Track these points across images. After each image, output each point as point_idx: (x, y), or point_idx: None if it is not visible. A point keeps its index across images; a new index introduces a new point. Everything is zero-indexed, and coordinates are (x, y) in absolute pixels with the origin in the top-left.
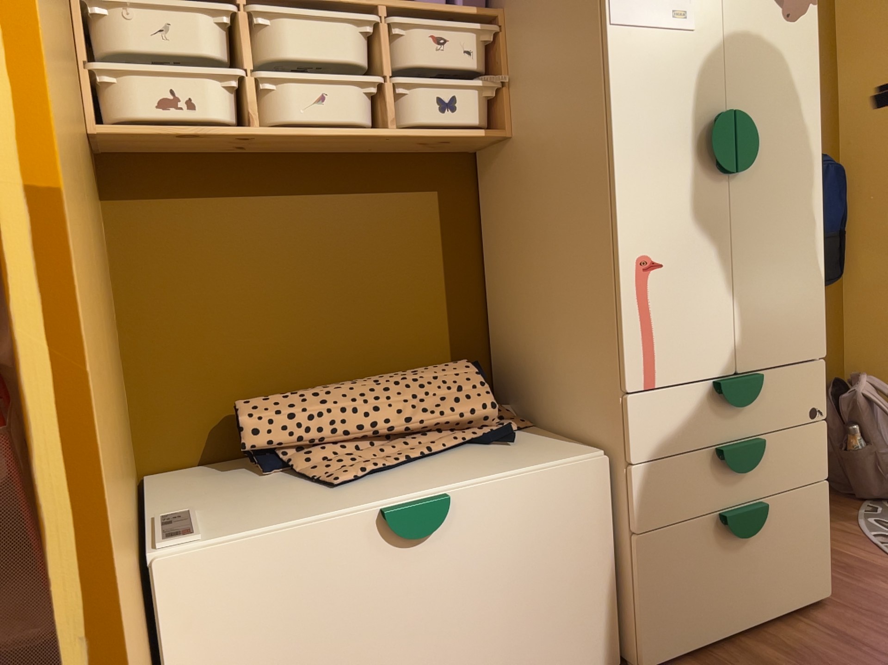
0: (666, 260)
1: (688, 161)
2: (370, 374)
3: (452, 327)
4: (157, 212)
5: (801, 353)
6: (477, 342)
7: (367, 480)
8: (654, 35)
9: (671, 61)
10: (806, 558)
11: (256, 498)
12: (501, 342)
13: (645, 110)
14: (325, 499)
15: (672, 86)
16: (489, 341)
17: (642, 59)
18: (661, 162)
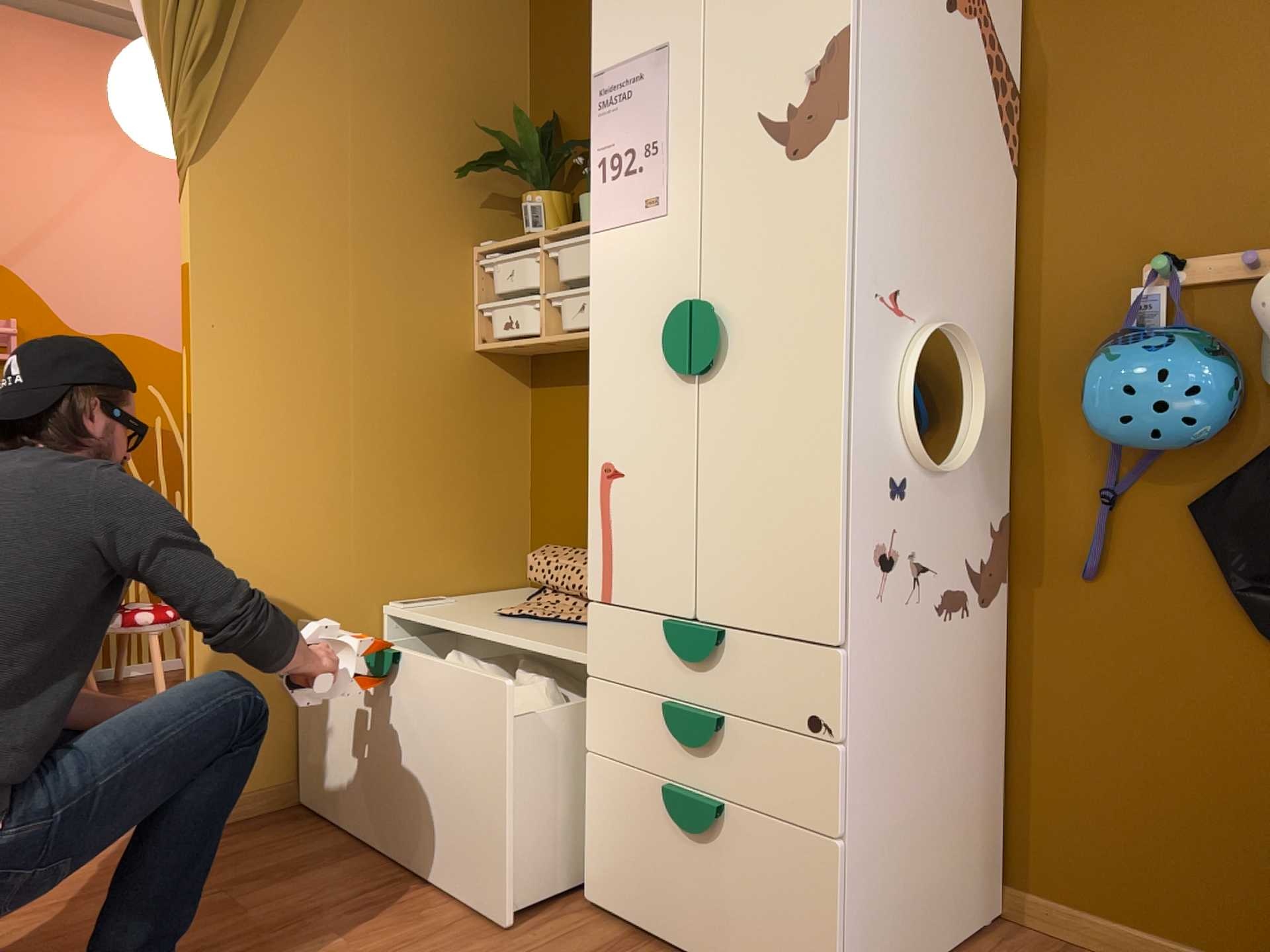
0: (626, 469)
1: (653, 361)
2: None
3: None
4: (551, 395)
5: (793, 629)
6: None
7: (514, 618)
8: (628, 230)
9: (642, 254)
10: (790, 937)
11: (479, 607)
12: None
13: (616, 311)
14: (474, 617)
15: (642, 281)
16: None
17: (616, 259)
18: (627, 363)
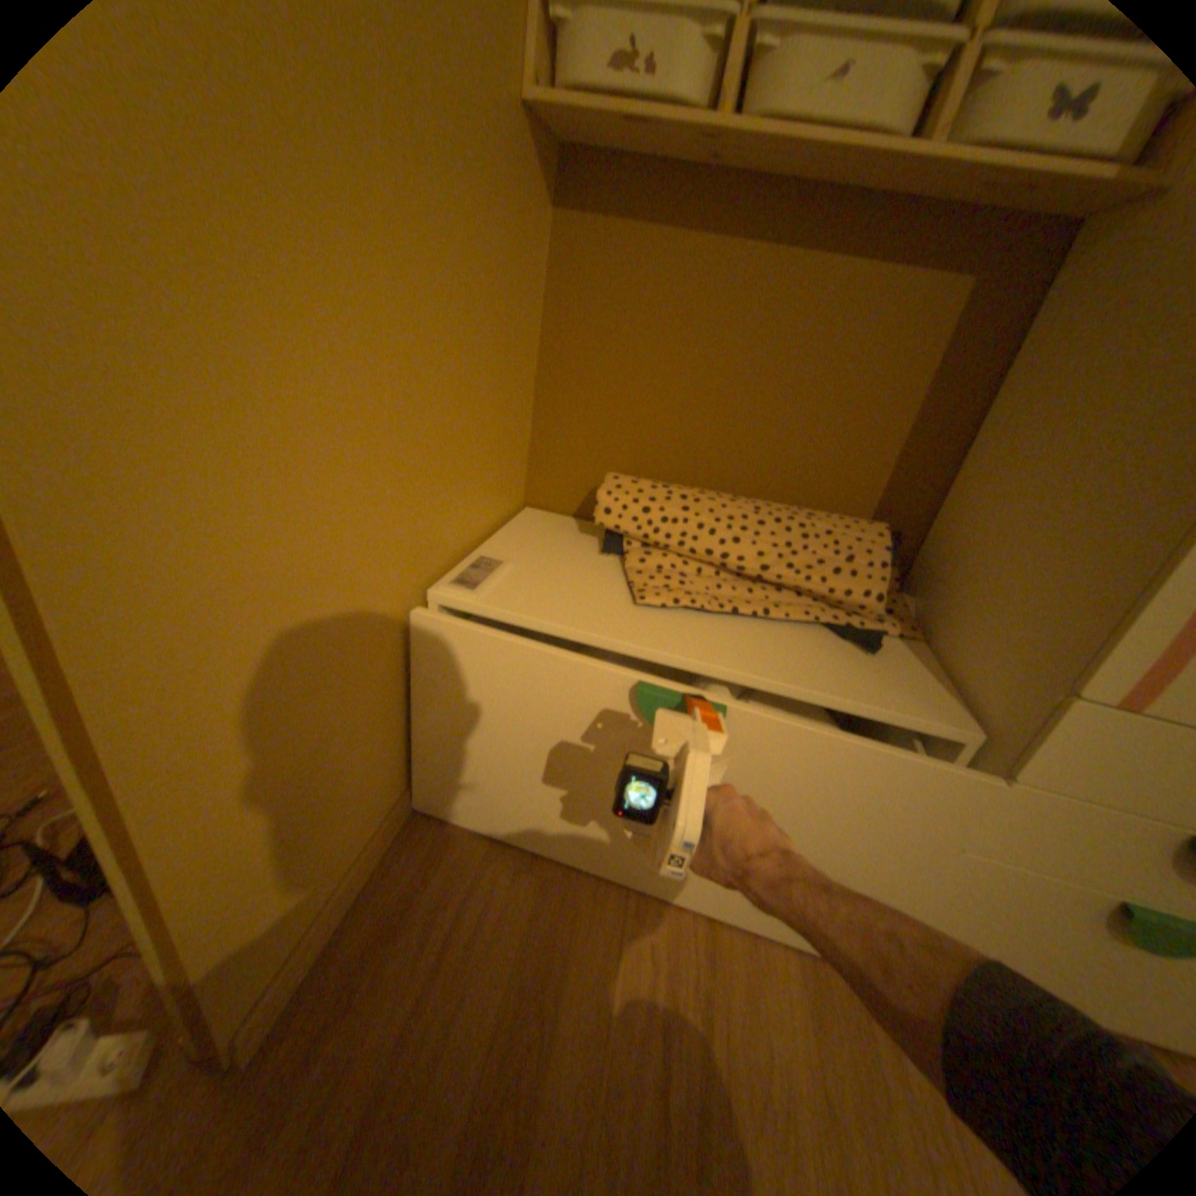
0: None
1: None
2: (764, 495)
3: (891, 479)
4: (602, 233)
5: None
6: (915, 508)
7: (674, 611)
8: None
9: None
10: None
11: (568, 574)
12: (947, 521)
13: None
14: (616, 611)
15: None
16: (934, 513)
17: None
18: None
